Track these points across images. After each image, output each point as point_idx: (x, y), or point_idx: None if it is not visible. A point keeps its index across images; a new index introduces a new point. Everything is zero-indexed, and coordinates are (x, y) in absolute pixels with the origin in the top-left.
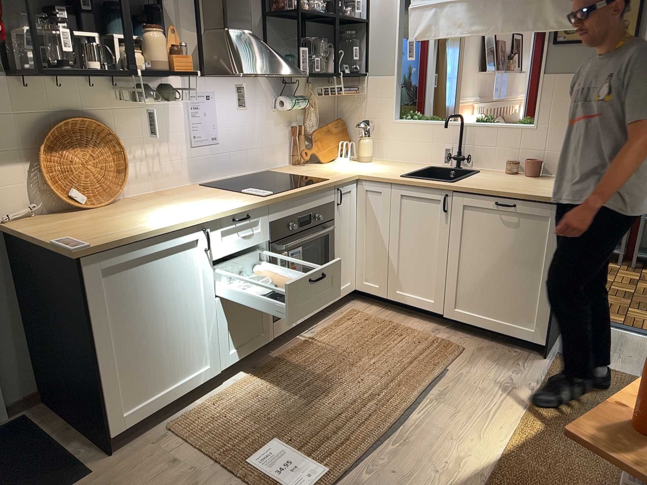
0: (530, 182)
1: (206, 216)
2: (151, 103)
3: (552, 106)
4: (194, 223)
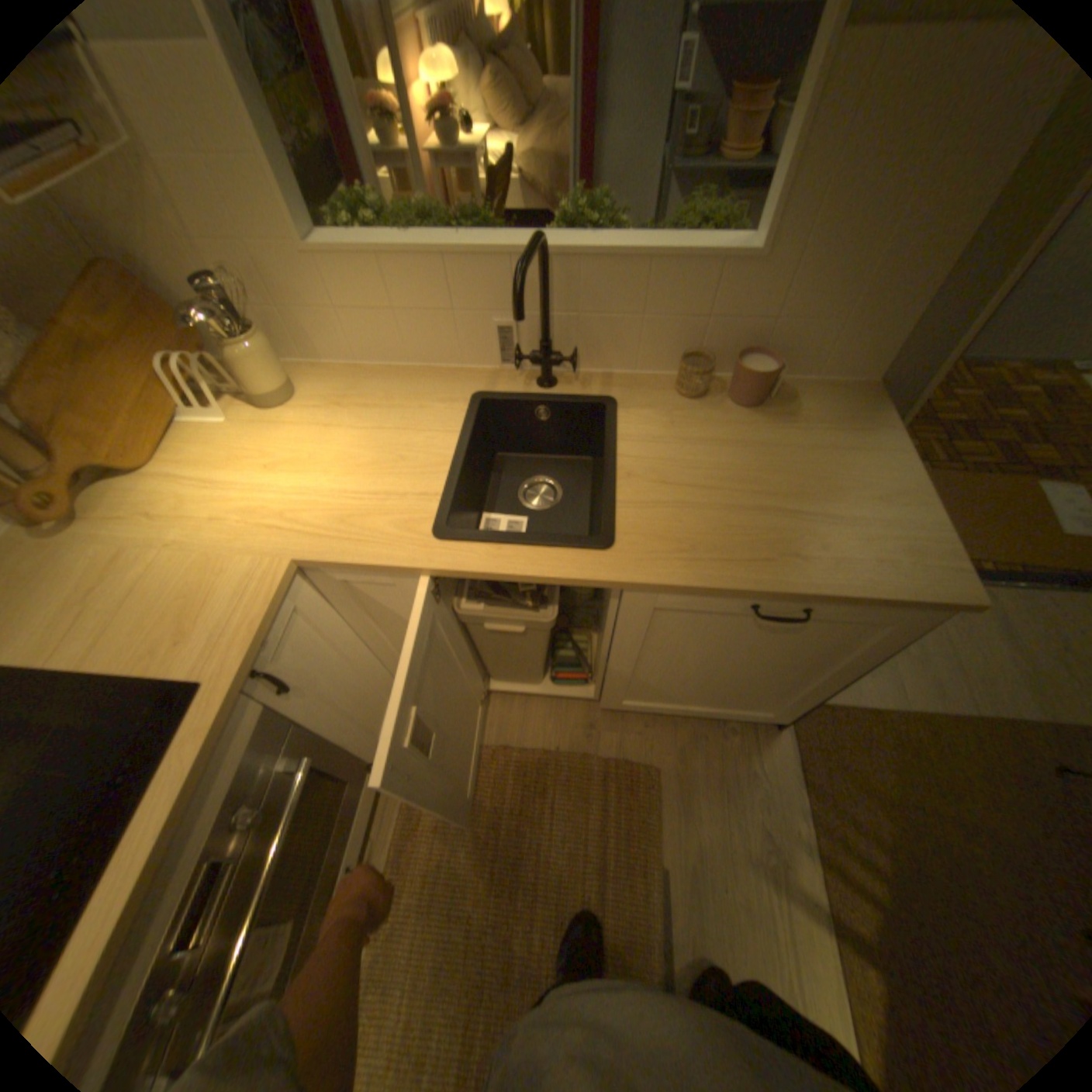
0: (772, 457)
1: None
2: None
3: (830, 181)
4: None
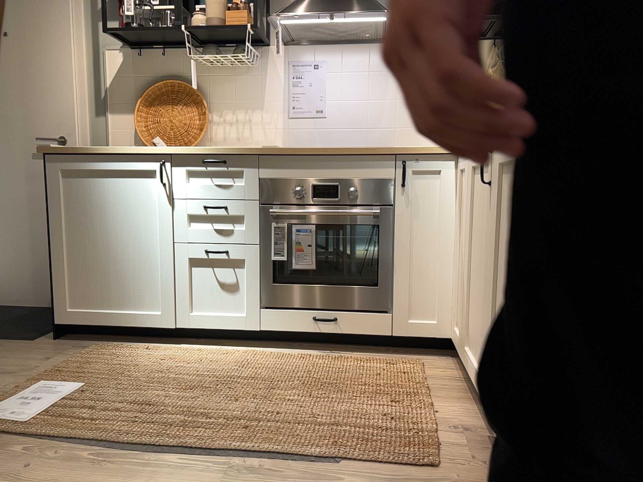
0: None
1: (166, 148)
2: (246, 71)
3: None
4: (150, 151)
